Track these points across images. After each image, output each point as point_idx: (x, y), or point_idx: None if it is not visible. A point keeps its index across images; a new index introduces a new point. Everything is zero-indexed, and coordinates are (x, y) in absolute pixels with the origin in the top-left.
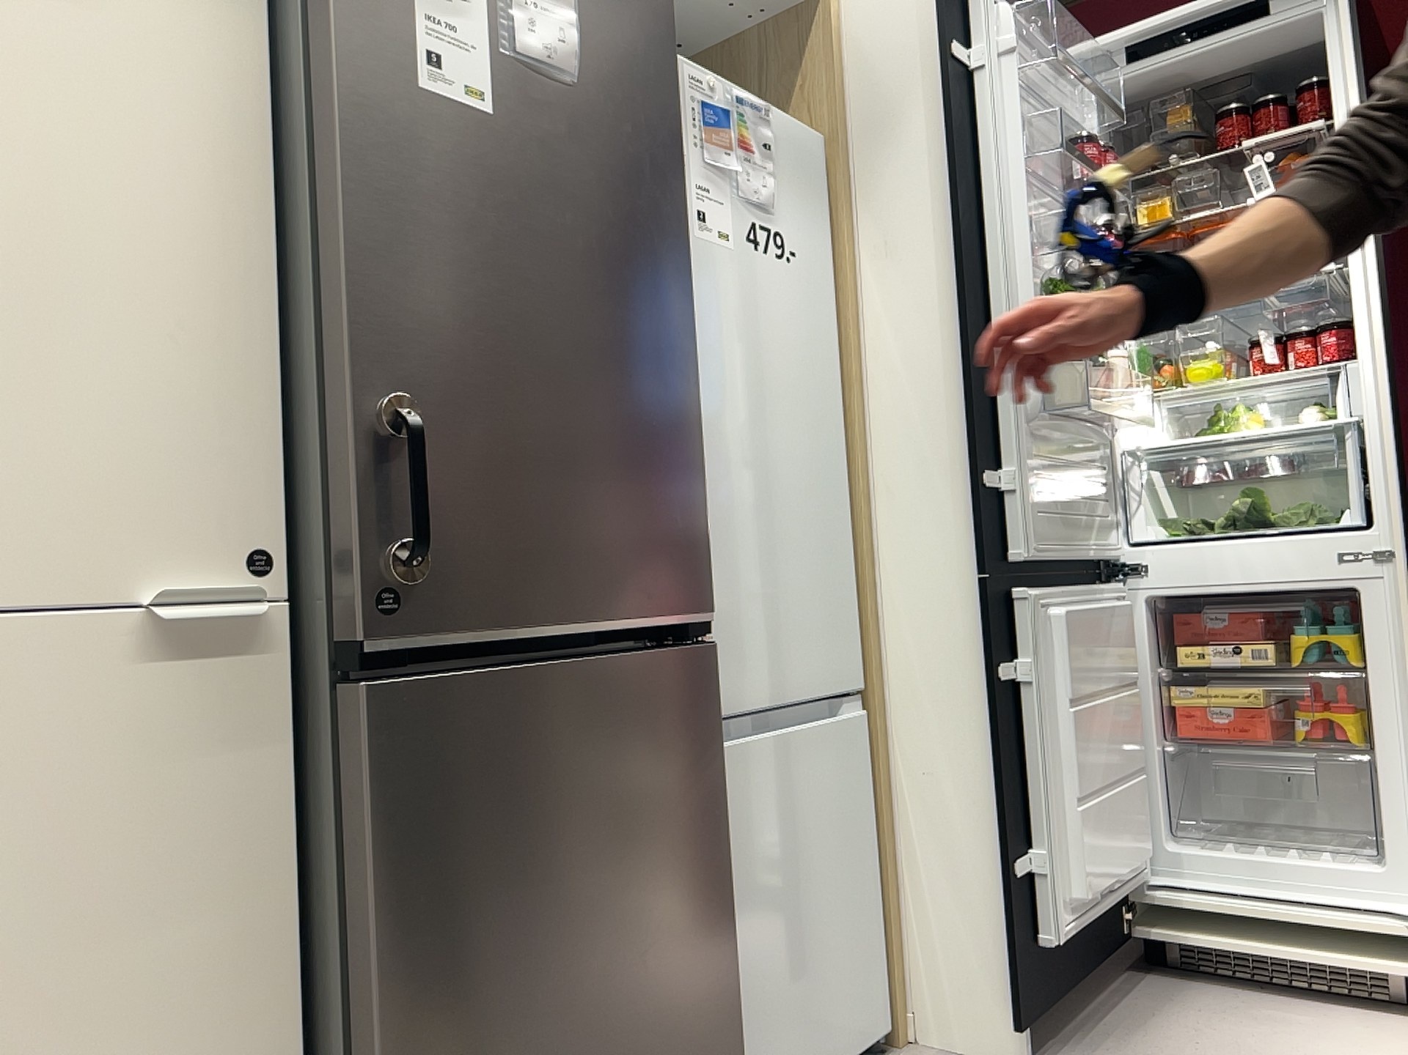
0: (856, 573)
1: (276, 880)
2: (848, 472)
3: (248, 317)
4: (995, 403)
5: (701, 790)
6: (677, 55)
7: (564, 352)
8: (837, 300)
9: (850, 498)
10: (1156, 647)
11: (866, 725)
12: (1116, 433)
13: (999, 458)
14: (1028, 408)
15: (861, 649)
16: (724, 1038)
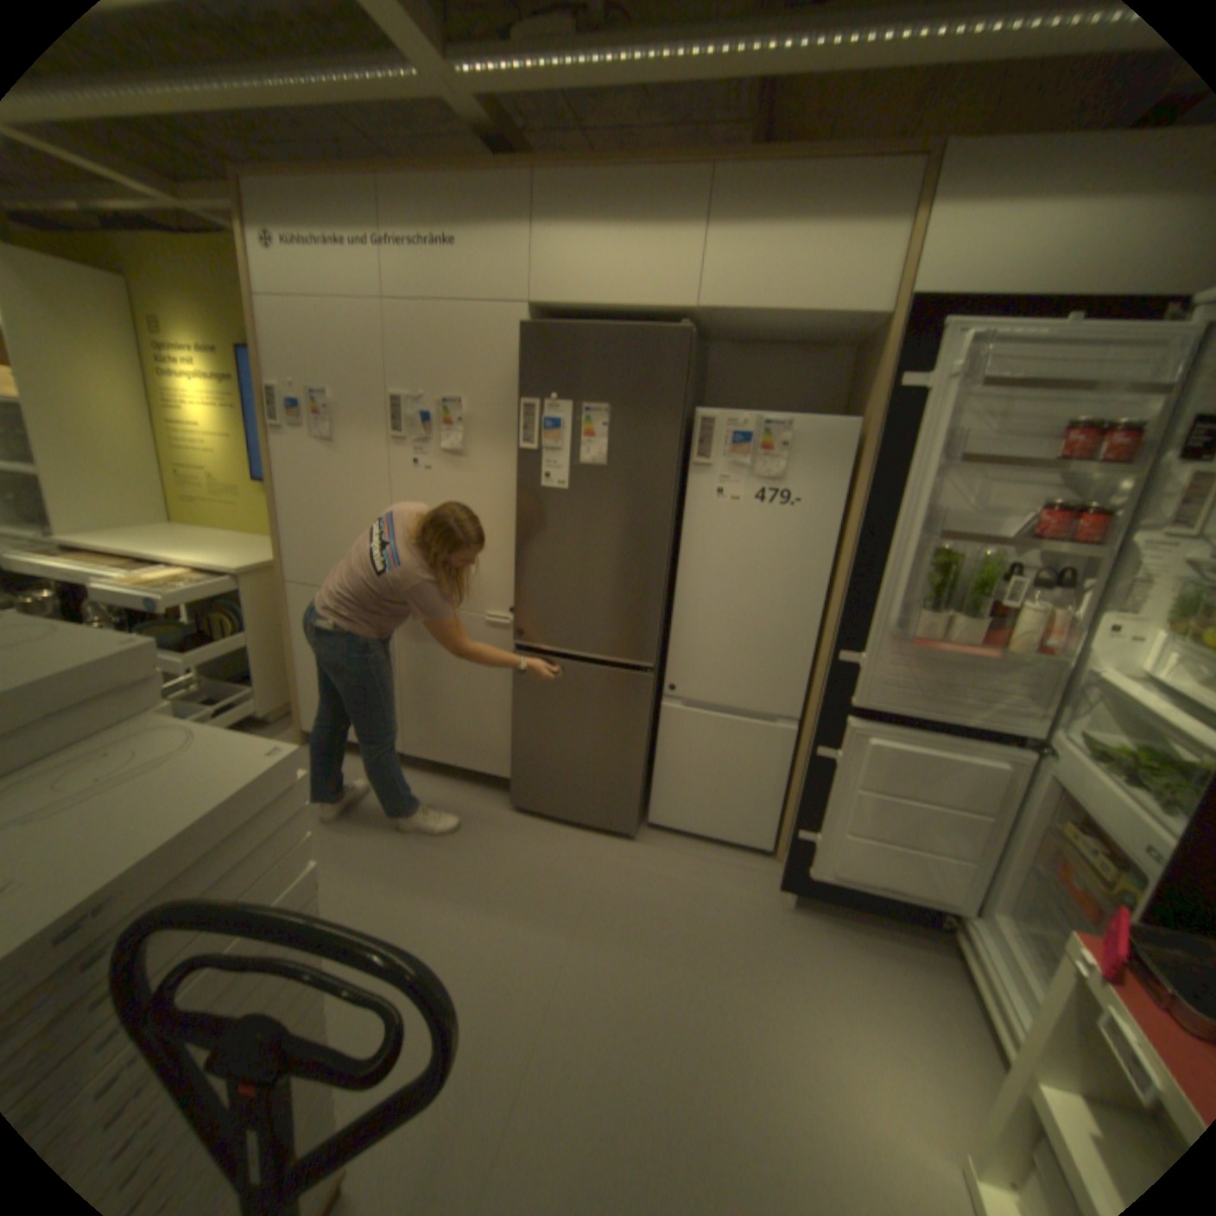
0: (817, 665)
1: (514, 681)
2: (827, 616)
3: (515, 548)
4: (869, 616)
5: (632, 718)
6: (721, 411)
7: (590, 568)
8: (848, 520)
9: (824, 628)
10: (1057, 811)
11: (802, 734)
12: (1091, 655)
13: (862, 646)
14: (890, 626)
15: (809, 701)
16: (634, 791)
